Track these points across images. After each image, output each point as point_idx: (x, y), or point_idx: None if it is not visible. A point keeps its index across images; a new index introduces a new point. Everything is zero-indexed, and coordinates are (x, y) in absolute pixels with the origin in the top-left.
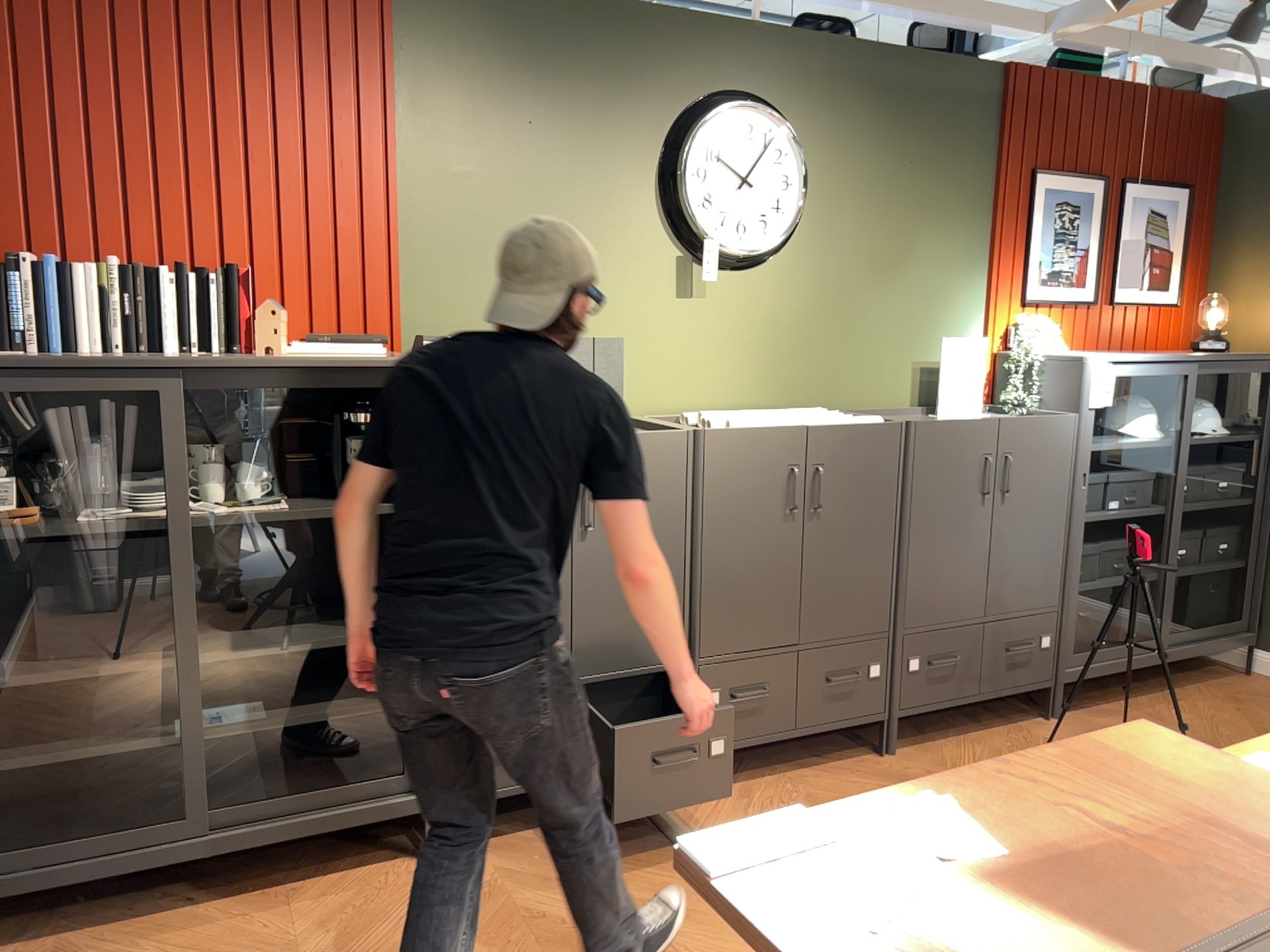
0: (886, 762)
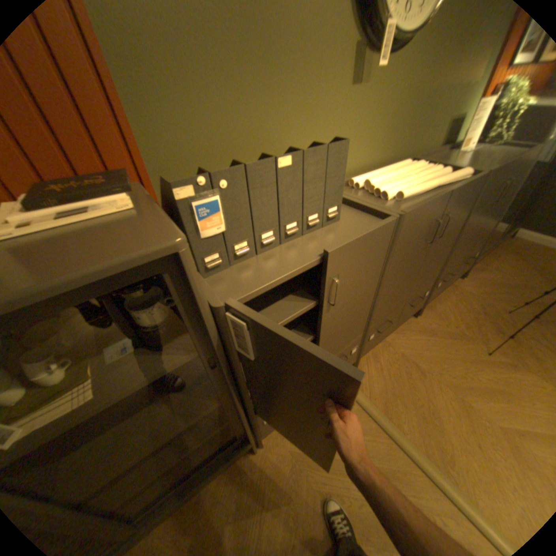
0: (419, 321)
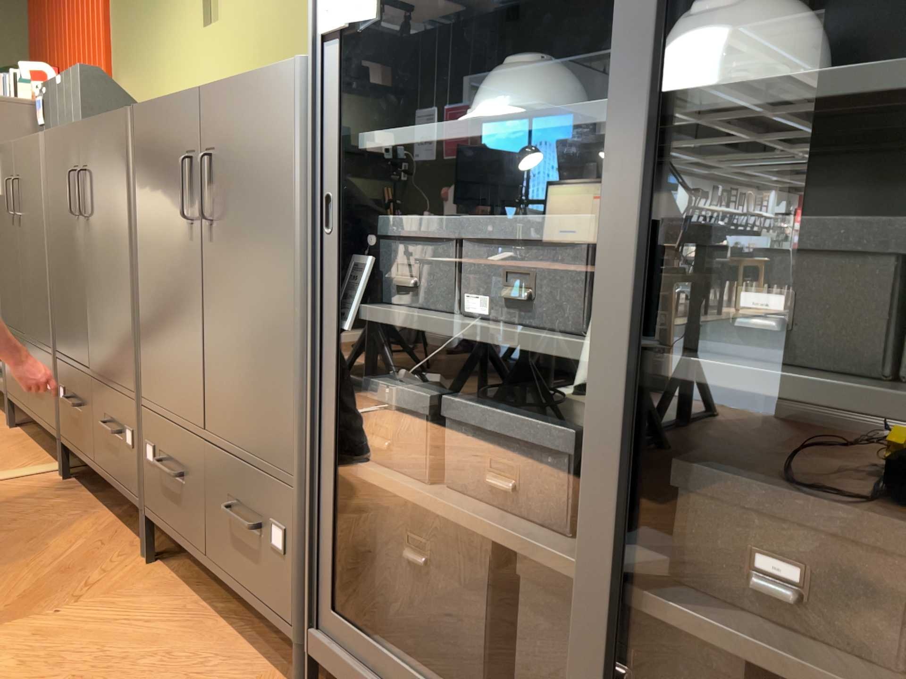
0: (127, 561)
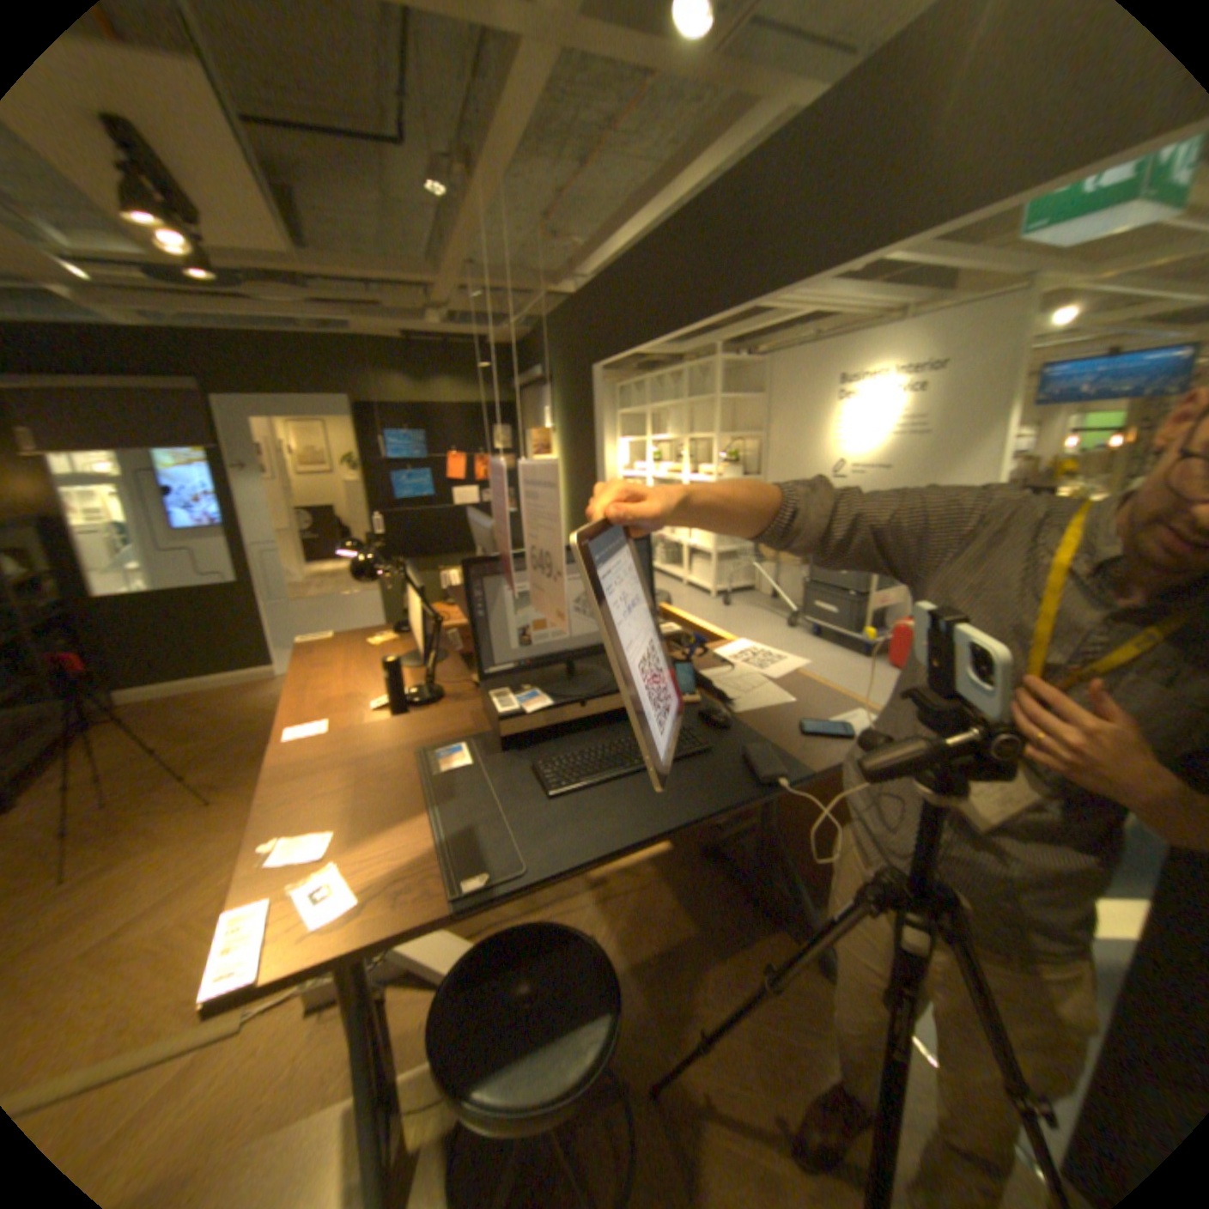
0: None
